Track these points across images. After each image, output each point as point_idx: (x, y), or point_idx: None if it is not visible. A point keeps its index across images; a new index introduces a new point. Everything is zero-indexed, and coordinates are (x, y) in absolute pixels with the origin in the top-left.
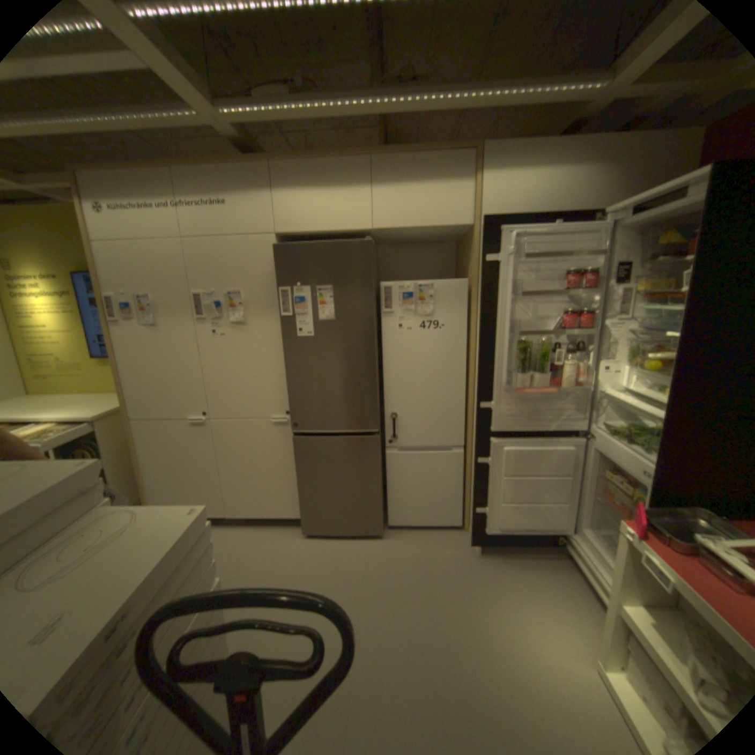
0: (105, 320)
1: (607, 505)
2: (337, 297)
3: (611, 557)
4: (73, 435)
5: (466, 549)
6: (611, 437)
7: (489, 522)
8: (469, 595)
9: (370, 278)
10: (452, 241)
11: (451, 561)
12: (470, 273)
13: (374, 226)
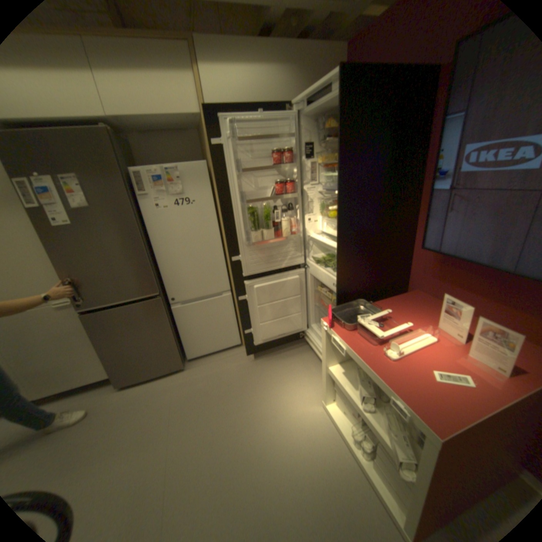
0: None
1: (321, 306)
2: (84, 183)
3: None
4: None
5: (244, 358)
6: (316, 264)
7: (254, 337)
8: (247, 388)
9: (114, 164)
10: (193, 128)
11: (234, 369)
12: (207, 155)
13: (105, 112)
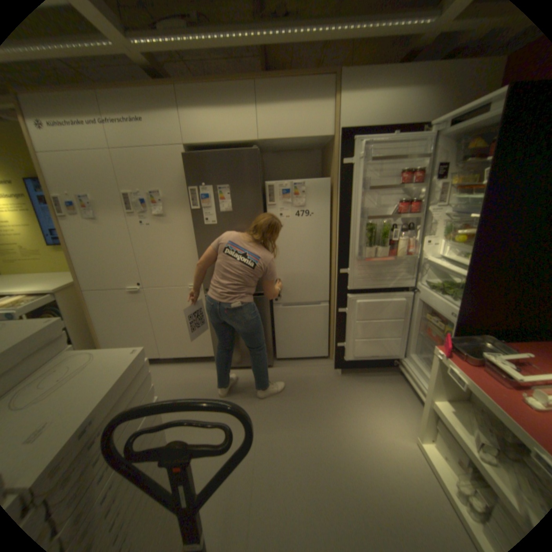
0: (55, 215)
1: (427, 337)
2: (233, 193)
3: (428, 371)
4: (40, 303)
5: (331, 371)
6: (430, 290)
7: (346, 352)
8: (332, 401)
9: (257, 178)
10: (319, 149)
11: (321, 380)
12: (332, 173)
13: (259, 137)
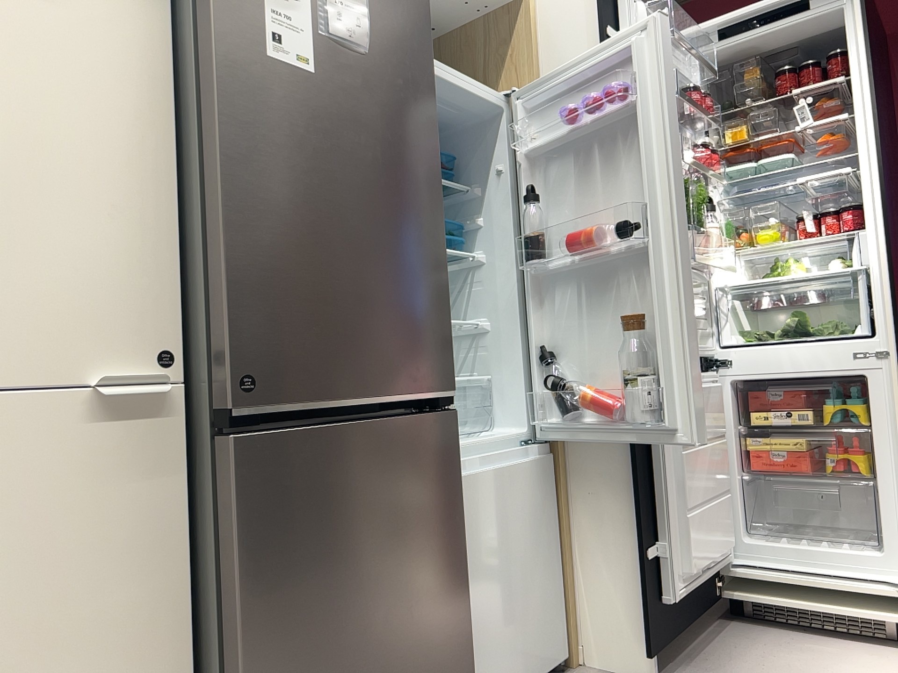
0: None
1: (751, 481)
2: None
3: (810, 545)
4: None
5: None
6: (761, 345)
7: (673, 569)
8: None
9: None
10: None
11: None
12: (511, 84)
13: None
